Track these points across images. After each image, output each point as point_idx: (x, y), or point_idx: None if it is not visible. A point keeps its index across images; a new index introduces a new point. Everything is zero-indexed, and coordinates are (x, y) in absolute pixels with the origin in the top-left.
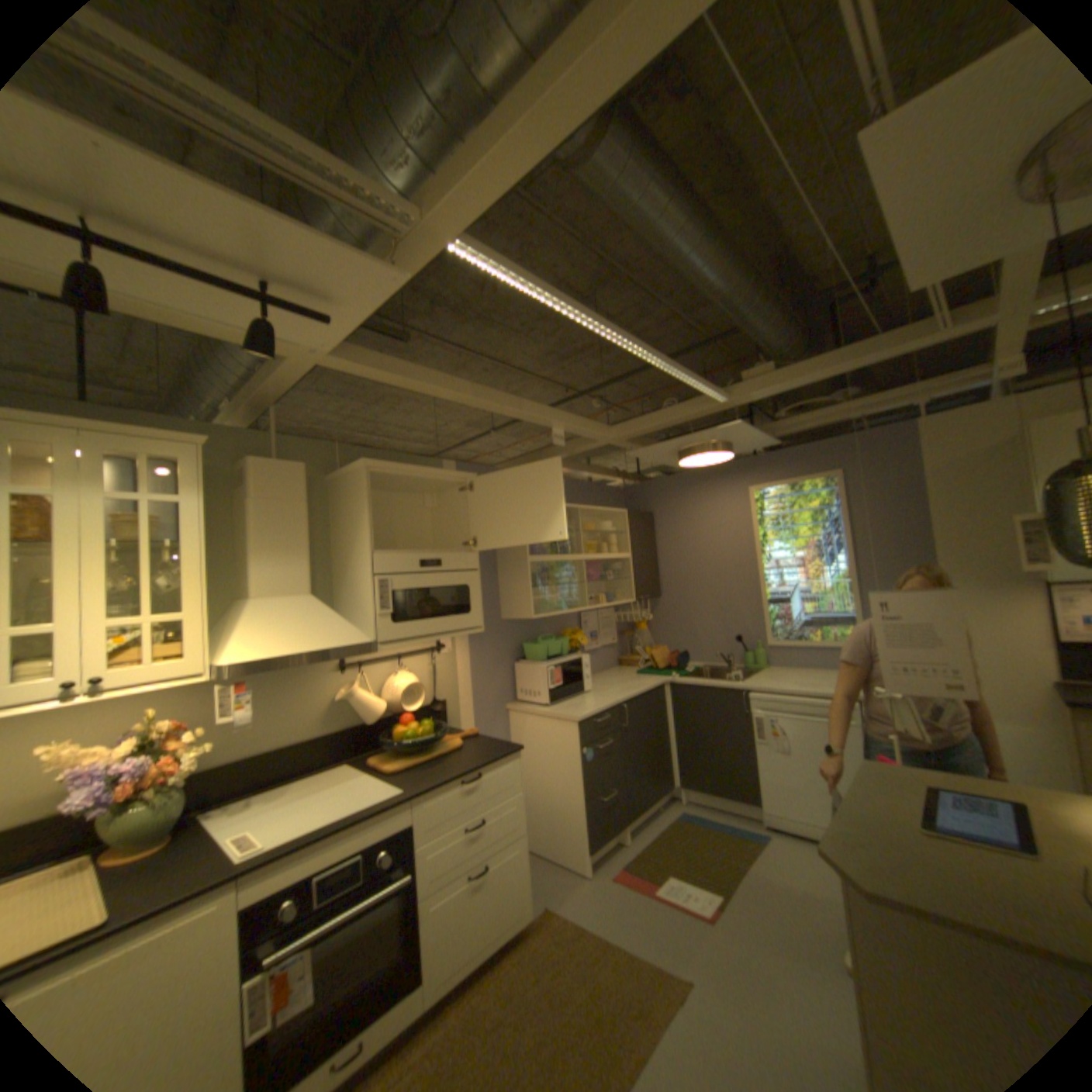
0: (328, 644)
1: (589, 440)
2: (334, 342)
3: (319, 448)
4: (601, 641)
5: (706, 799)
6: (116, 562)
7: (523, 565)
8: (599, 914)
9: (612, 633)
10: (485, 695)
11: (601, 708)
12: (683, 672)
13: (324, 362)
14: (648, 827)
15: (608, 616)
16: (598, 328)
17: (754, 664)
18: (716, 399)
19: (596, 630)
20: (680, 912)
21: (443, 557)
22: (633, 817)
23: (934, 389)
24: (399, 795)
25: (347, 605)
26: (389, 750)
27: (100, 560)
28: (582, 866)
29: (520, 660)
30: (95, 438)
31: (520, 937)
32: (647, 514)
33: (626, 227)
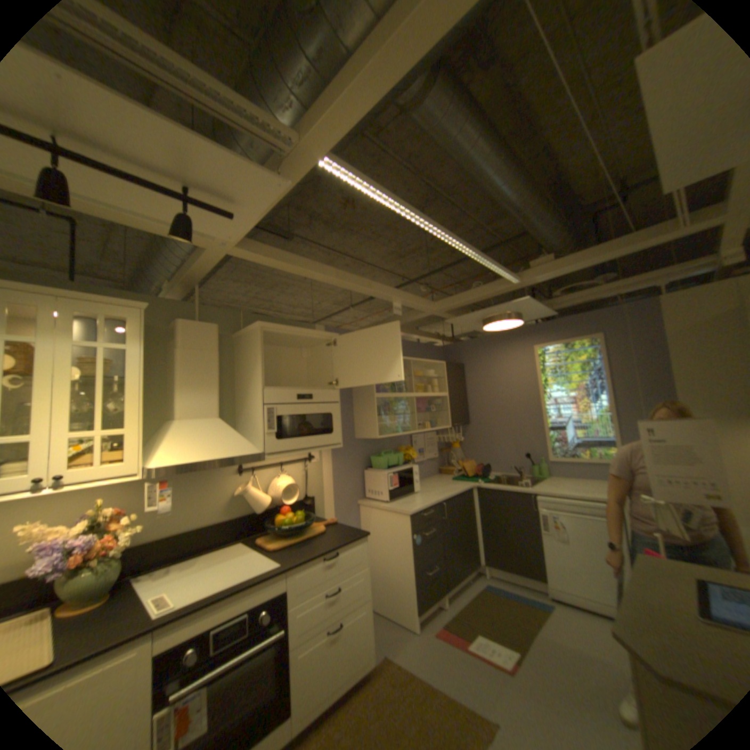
0: (229, 453)
1: (418, 311)
2: (238, 236)
3: (228, 314)
4: (426, 455)
5: (504, 575)
6: (78, 391)
7: (371, 399)
8: (425, 663)
9: (434, 450)
10: (342, 493)
11: (426, 505)
12: (486, 479)
13: (231, 252)
14: (461, 595)
15: (431, 437)
16: (426, 226)
17: (539, 474)
18: (510, 281)
19: (422, 448)
20: (487, 664)
21: (314, 392)
22: (450, 588)
23: (671, 274)
24: (277, 567)
25: (244, 426)
26: (272, 533)
27: (69, 390)
28: (412, 624)
29: (368, 468)
30: (67, 302)
31: (365, 679)
32: (459, 365)
33: (447, 156)
